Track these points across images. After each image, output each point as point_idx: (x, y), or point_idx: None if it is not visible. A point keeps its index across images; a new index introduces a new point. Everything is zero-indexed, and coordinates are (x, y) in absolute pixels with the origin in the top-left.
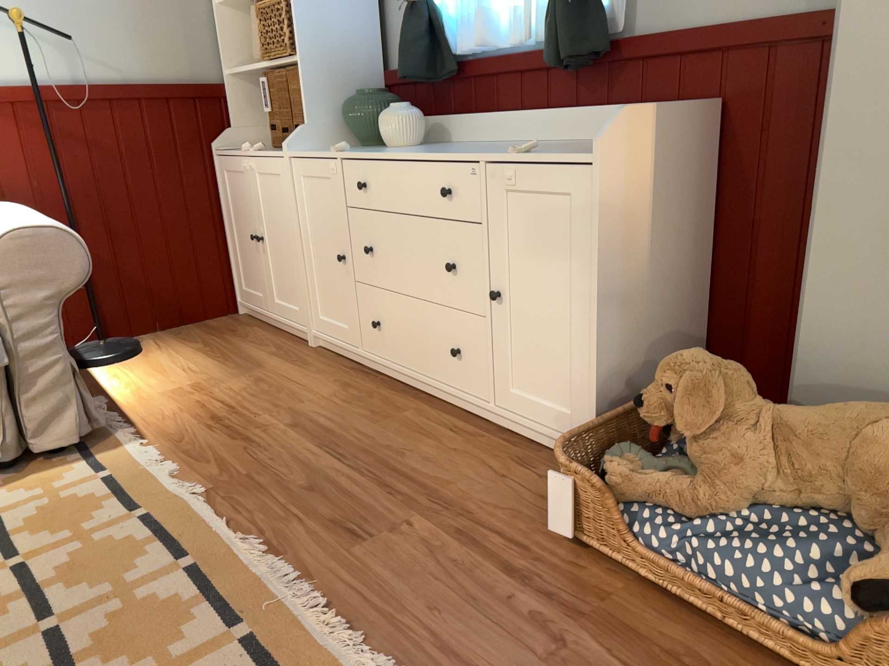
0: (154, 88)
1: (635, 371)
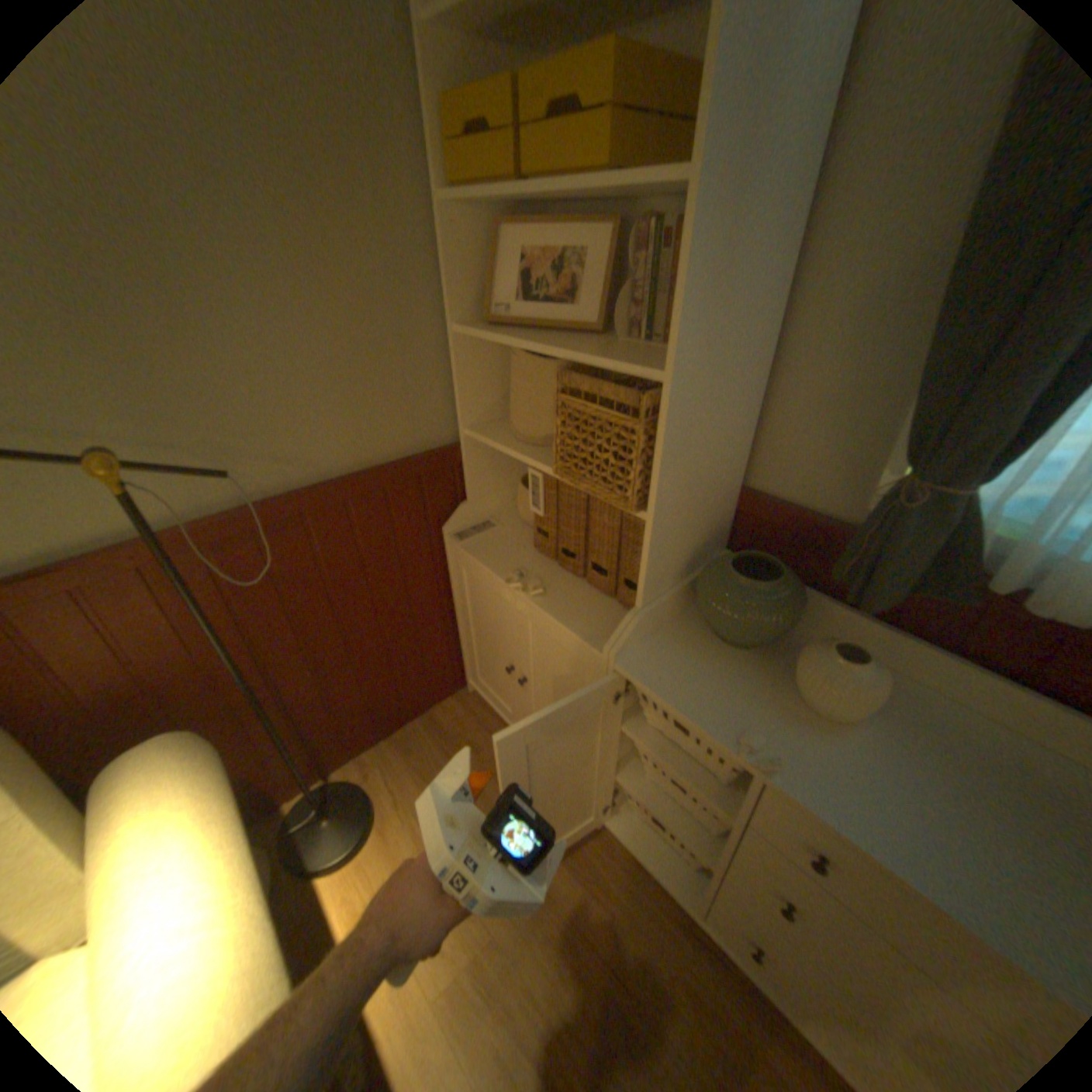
0: (364, 472)
1: None
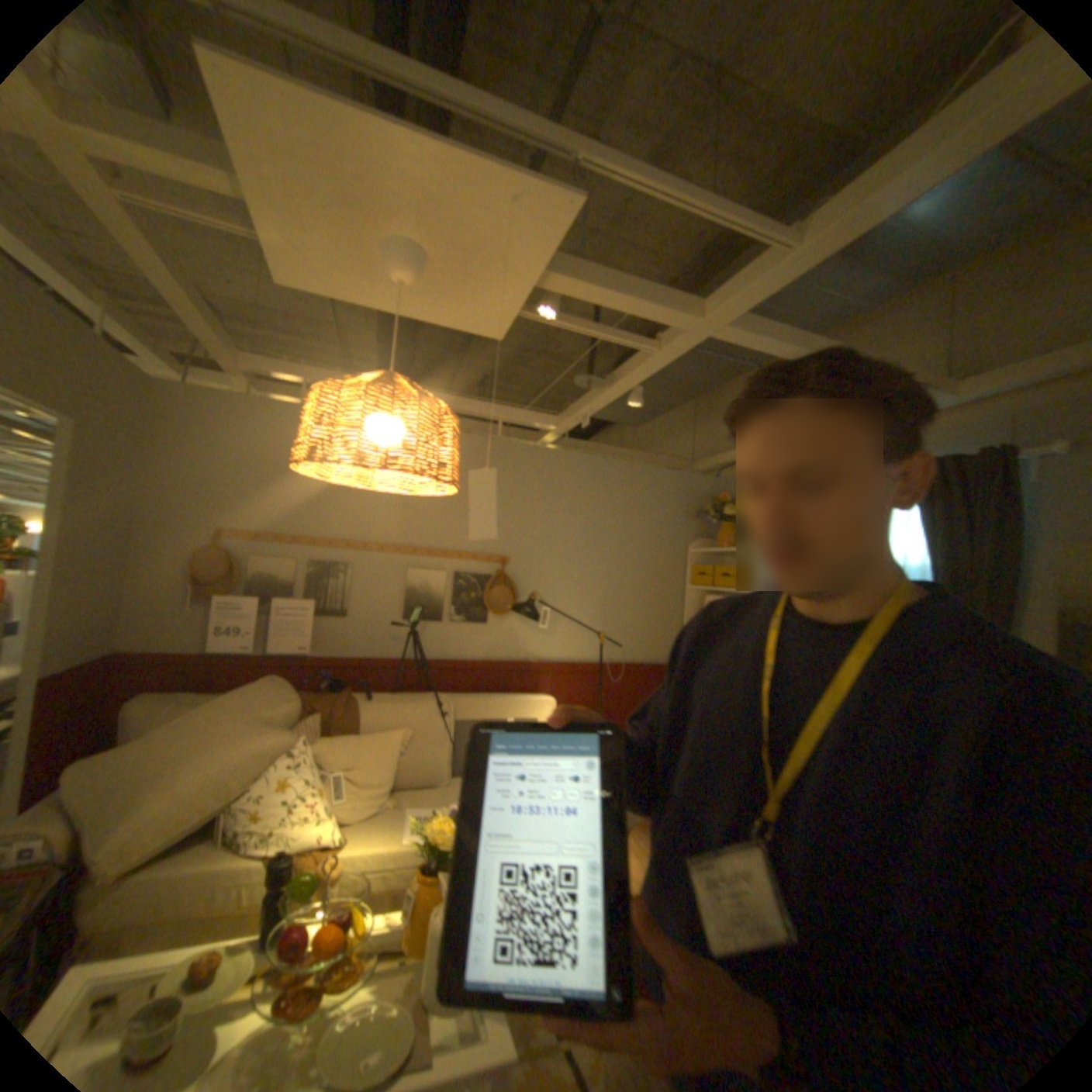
0: (646, 664)
1: None
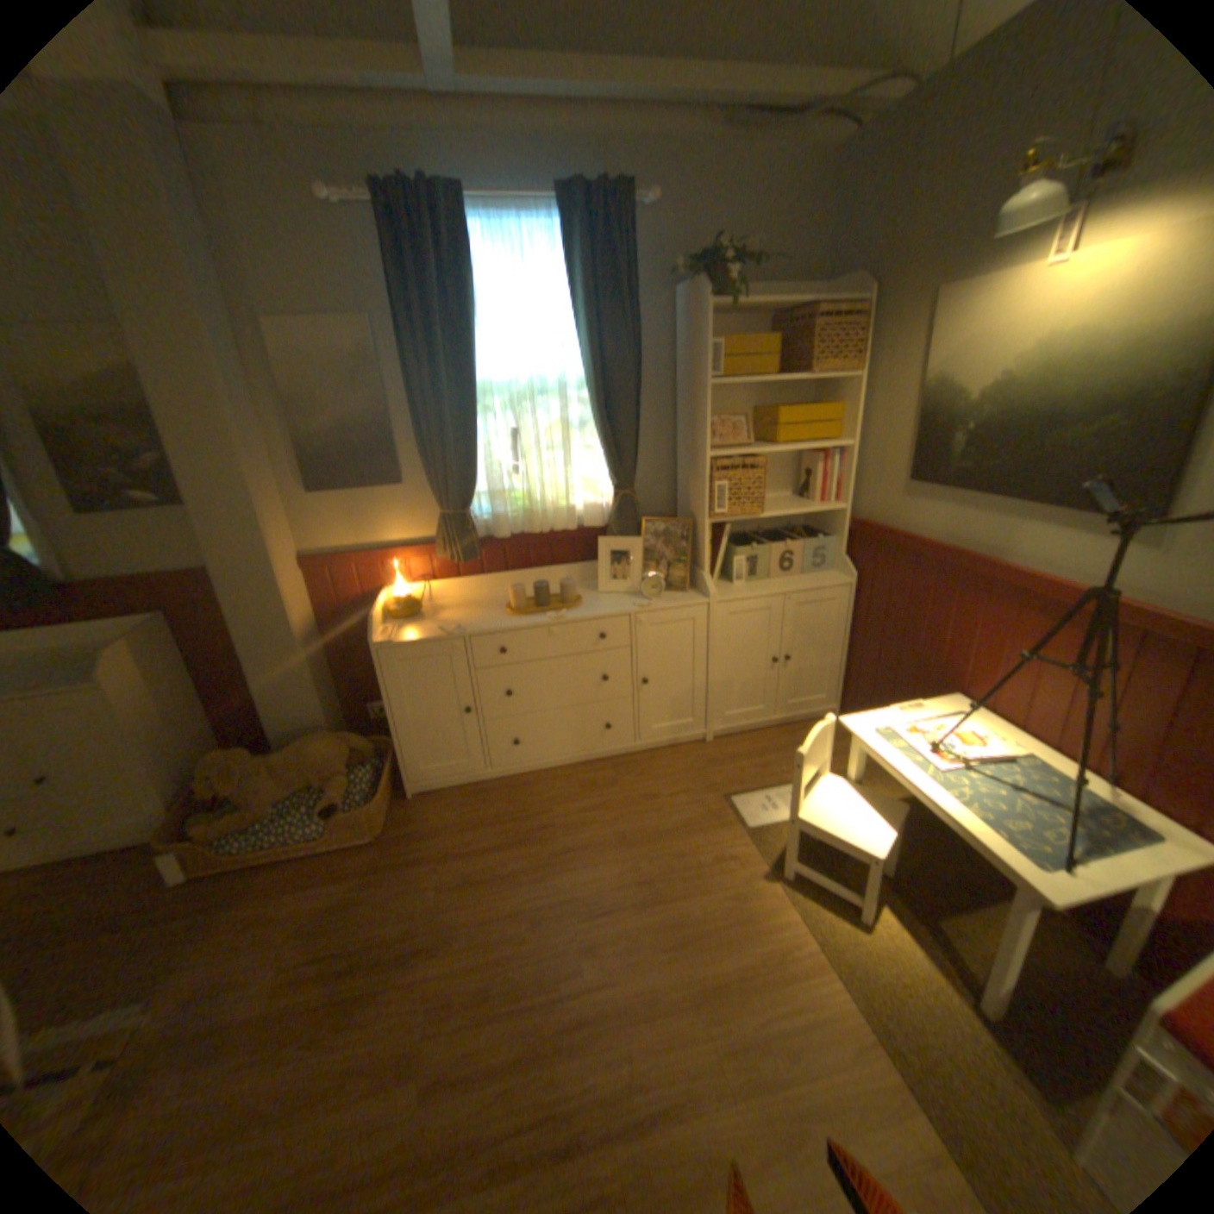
0: None
1: (178, 774)
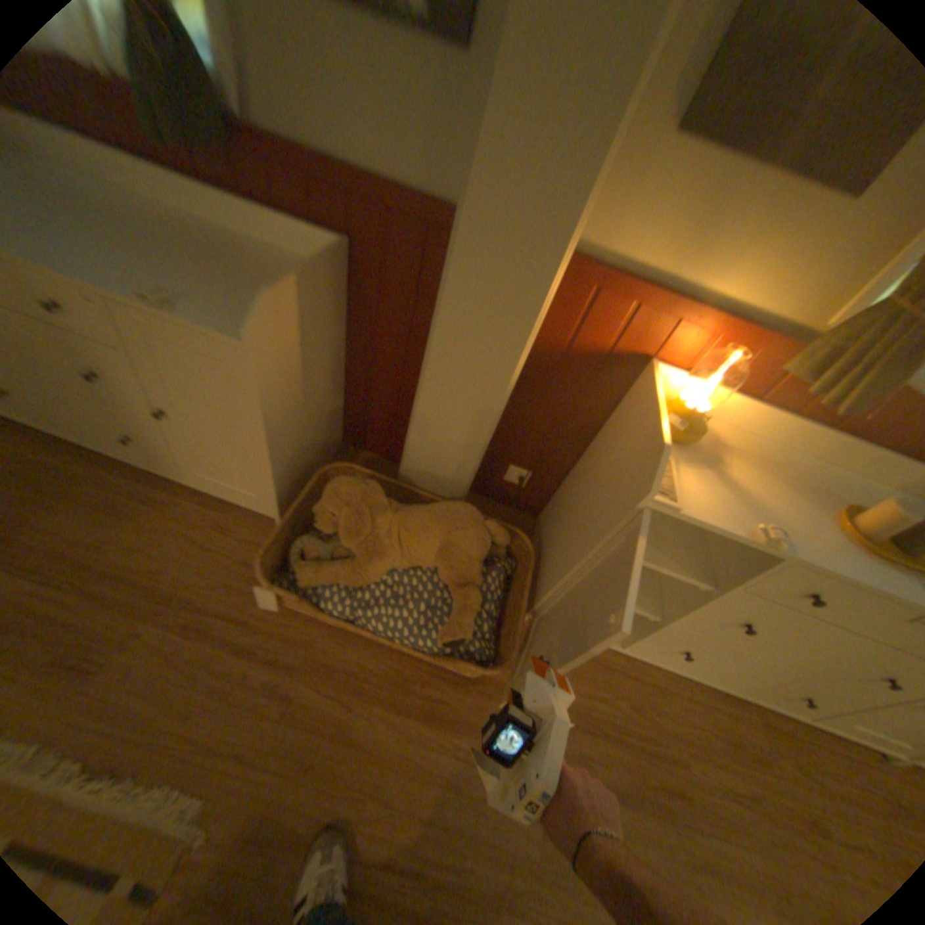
0: None
1: (302, 460)
